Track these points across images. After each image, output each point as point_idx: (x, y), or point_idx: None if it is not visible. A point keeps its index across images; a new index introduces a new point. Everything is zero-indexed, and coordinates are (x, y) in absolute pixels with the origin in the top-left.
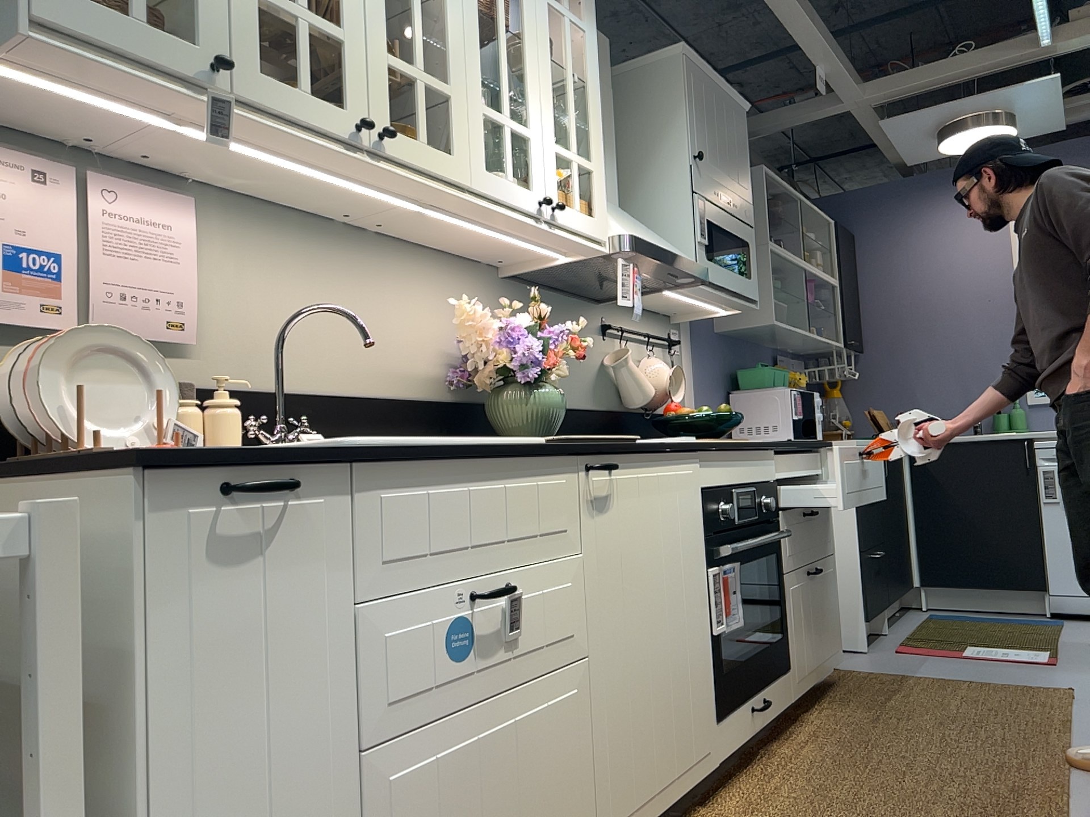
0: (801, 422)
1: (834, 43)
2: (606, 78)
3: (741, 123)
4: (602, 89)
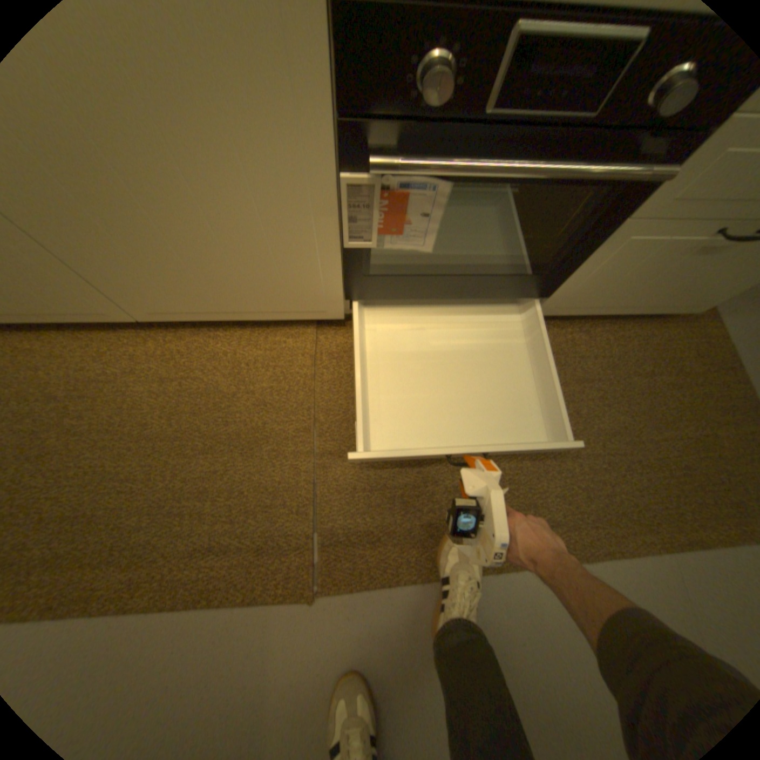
0: None
1: None
2: None
3: None
4: None
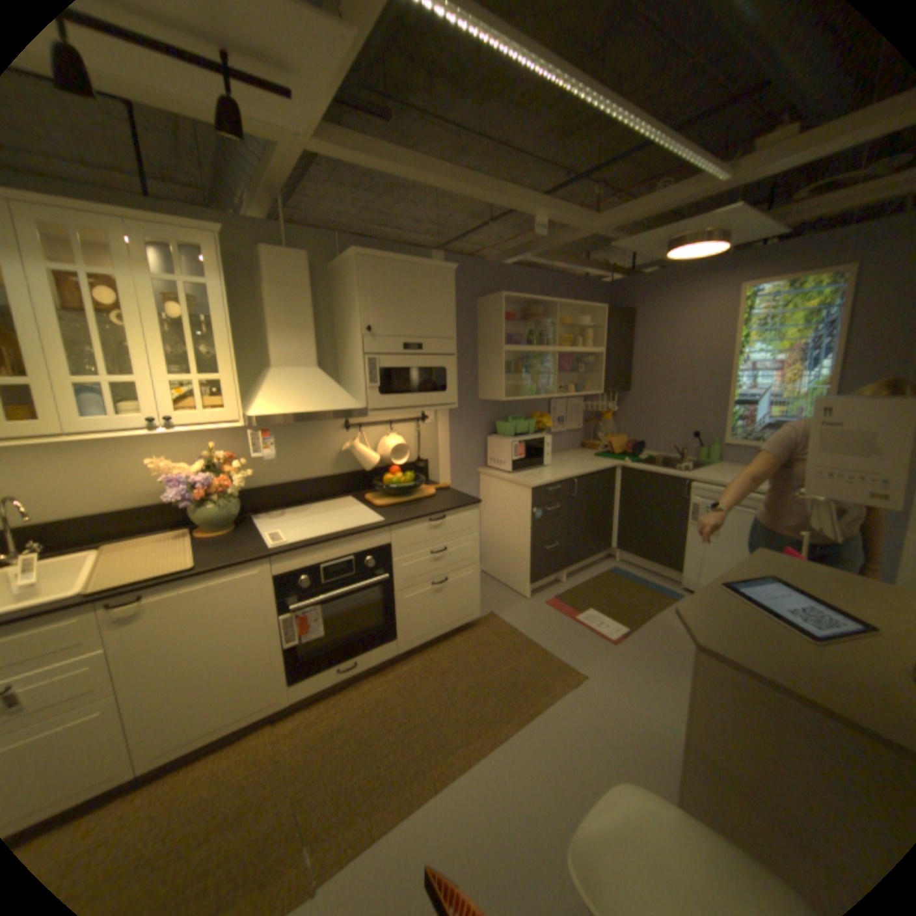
0: (519, 461)
1: (543, 196)
2: (298, 282)
3: (442, 281)
4: (292, 291)
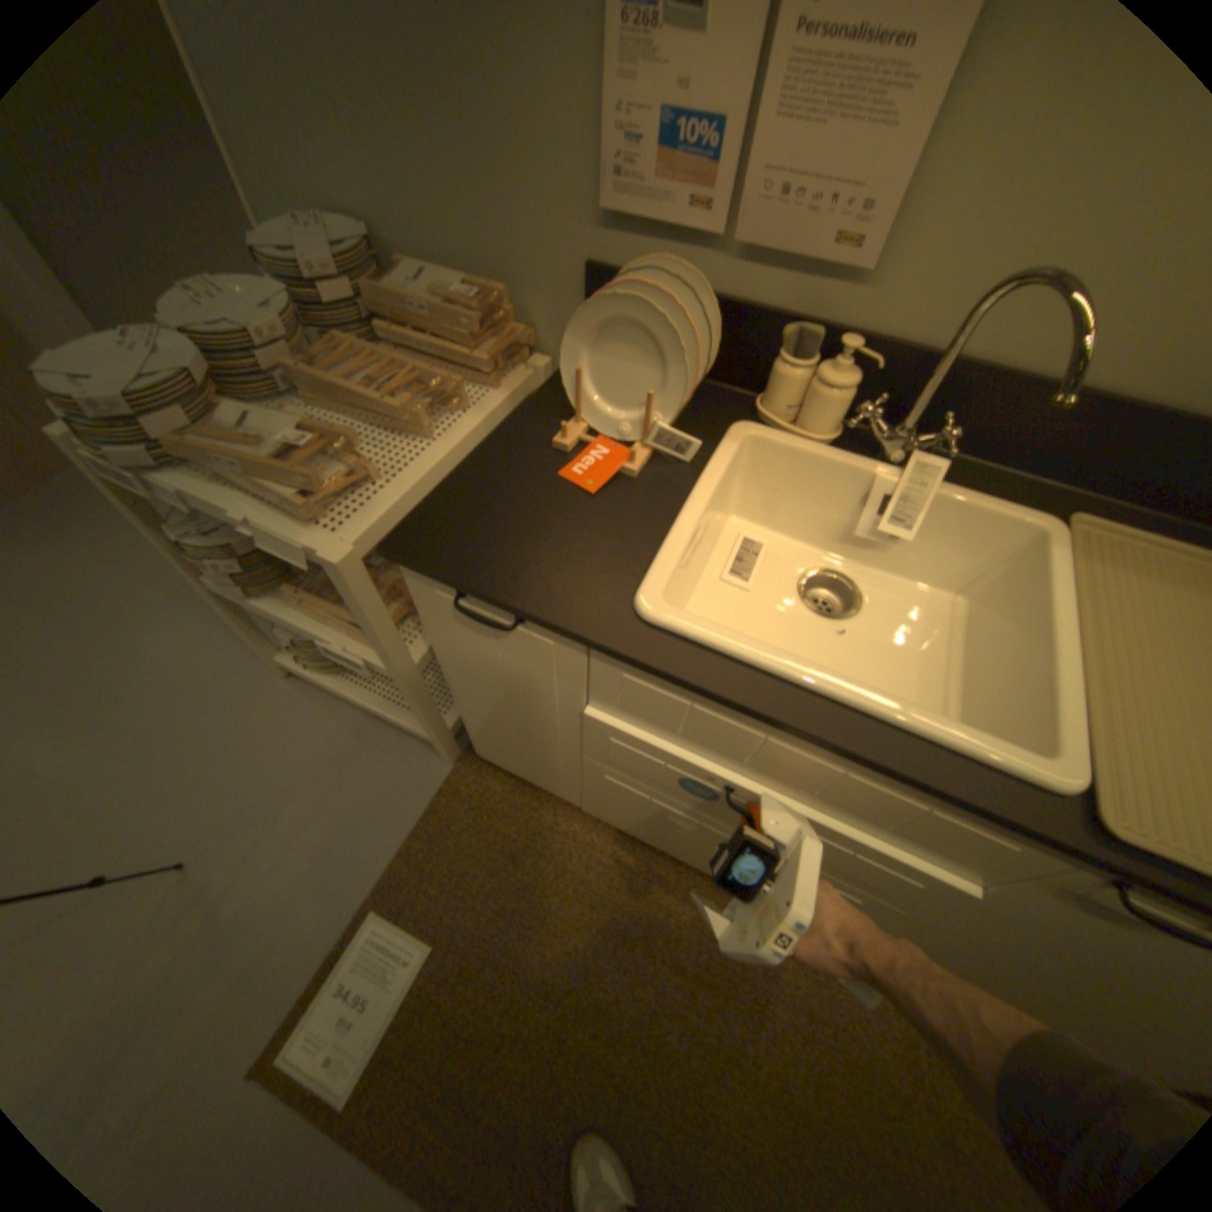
0: None
1: None
2: None
3: None
4: None
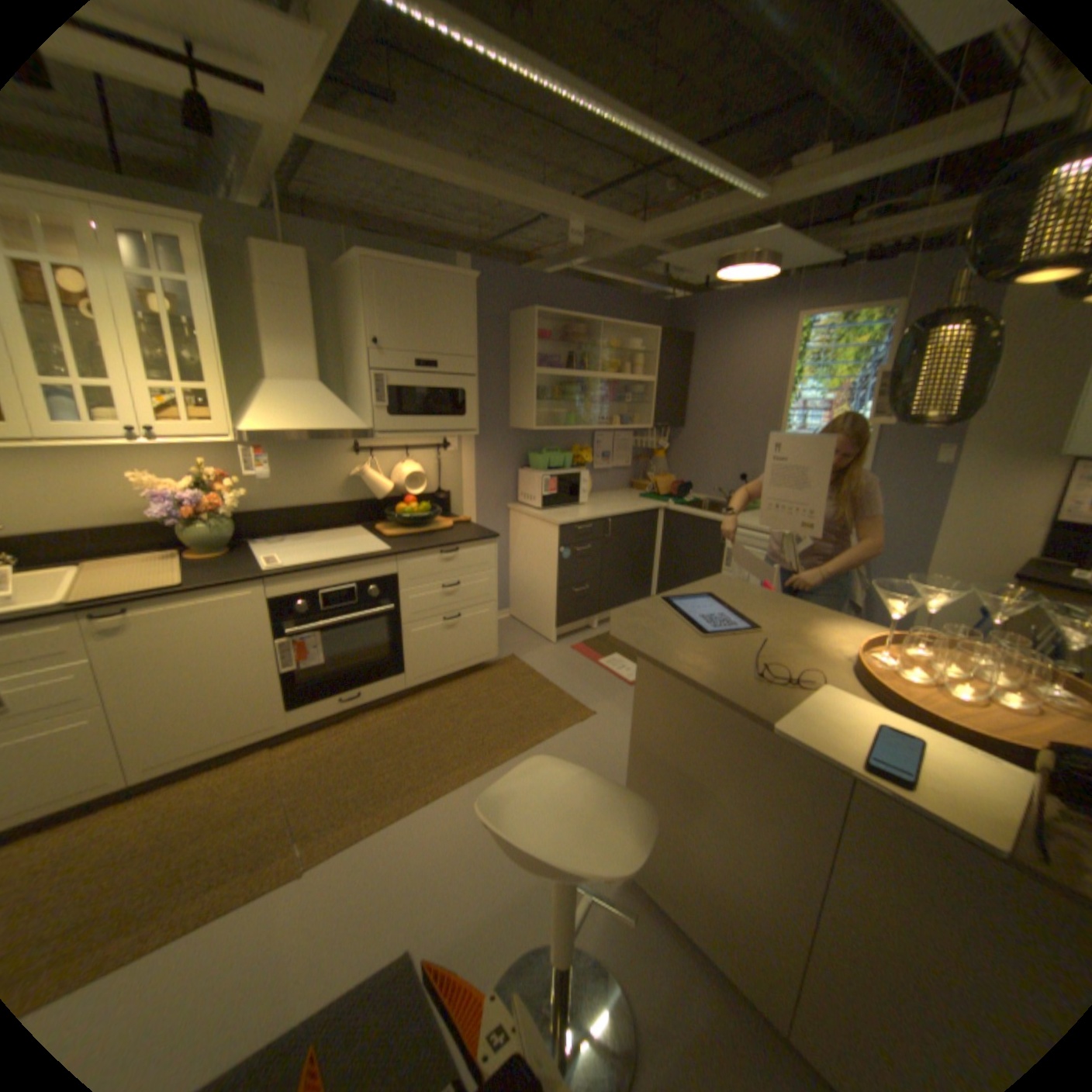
0: (550, 497)
1: (576, 200)
2: (295, 284)
3: (461, 291)
4: (288, 294)
